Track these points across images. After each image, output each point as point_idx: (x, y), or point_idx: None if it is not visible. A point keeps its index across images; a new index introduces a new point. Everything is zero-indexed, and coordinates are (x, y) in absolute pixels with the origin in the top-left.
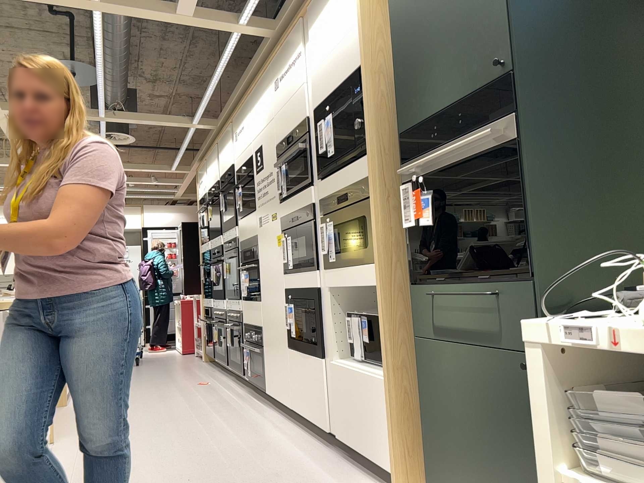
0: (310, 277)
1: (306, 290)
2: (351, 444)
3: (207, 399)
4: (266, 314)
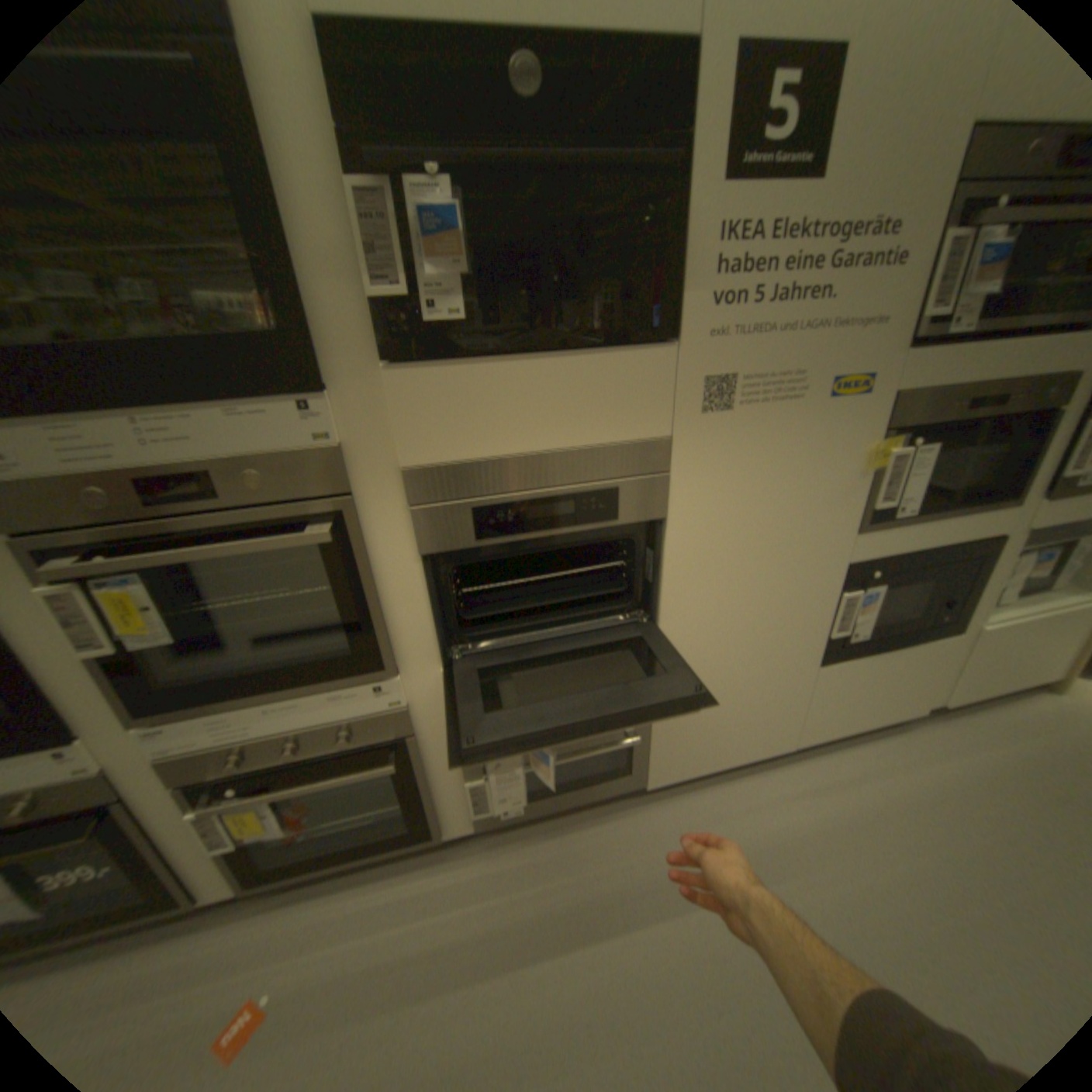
0: (987, 521)
1: (959, 547)
2: (983, 698)
3: (502, 984)
4: (696, 645)
